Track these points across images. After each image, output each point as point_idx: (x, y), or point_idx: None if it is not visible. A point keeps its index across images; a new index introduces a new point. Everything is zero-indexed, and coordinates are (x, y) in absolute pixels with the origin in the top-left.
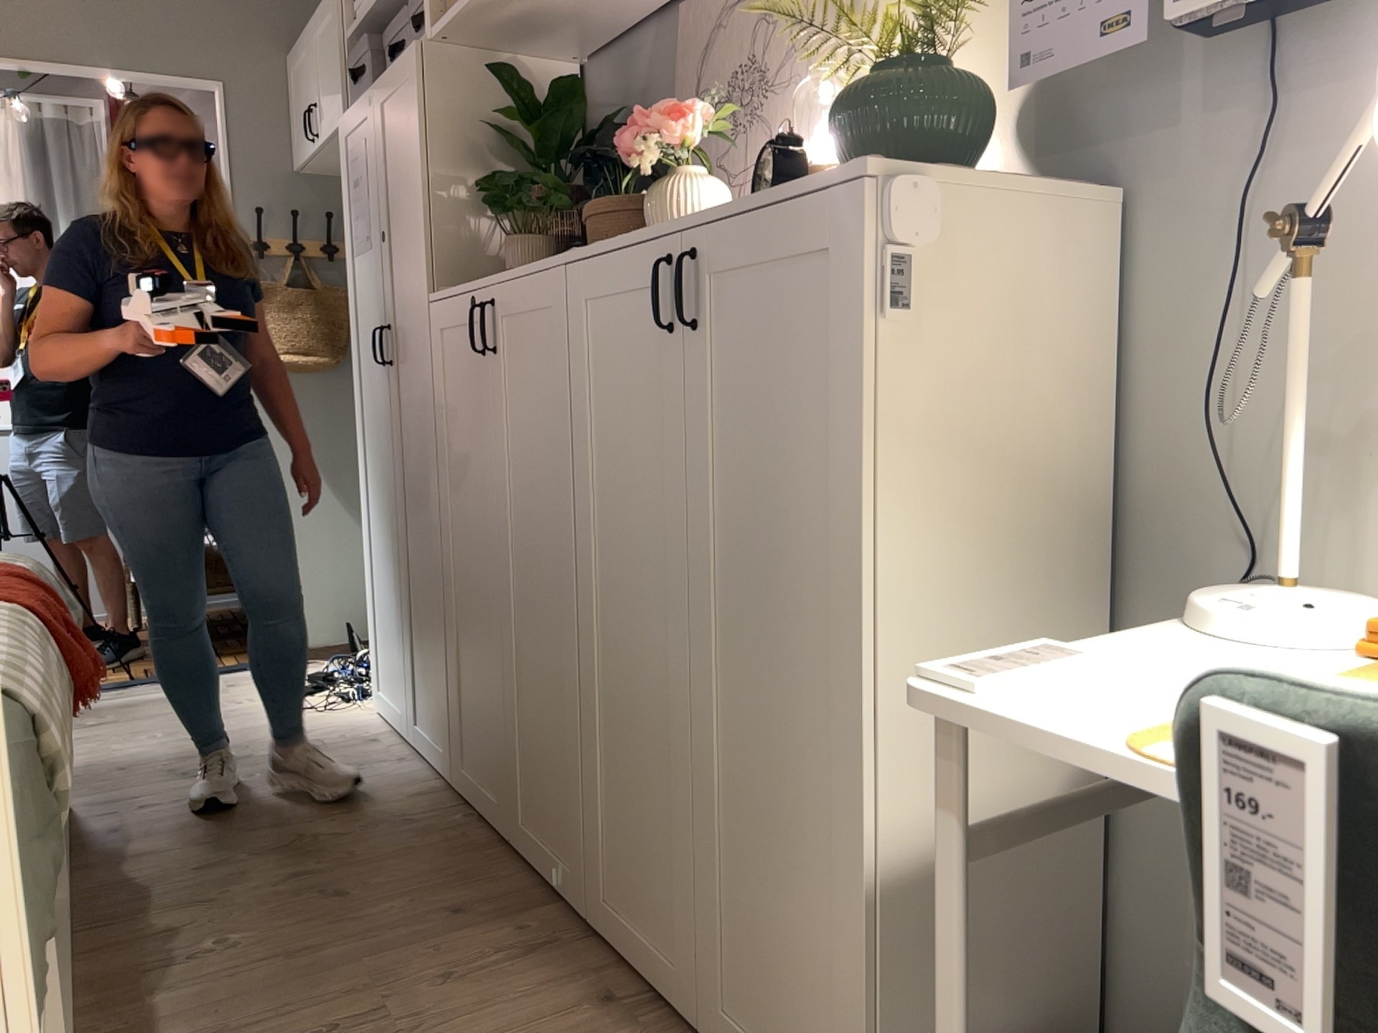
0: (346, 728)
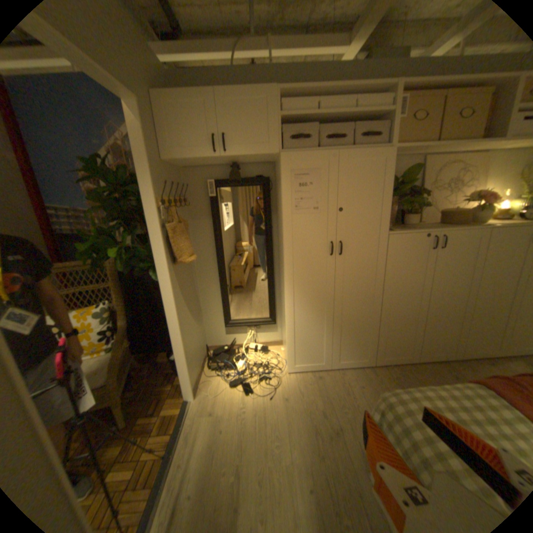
0: (302, 383)
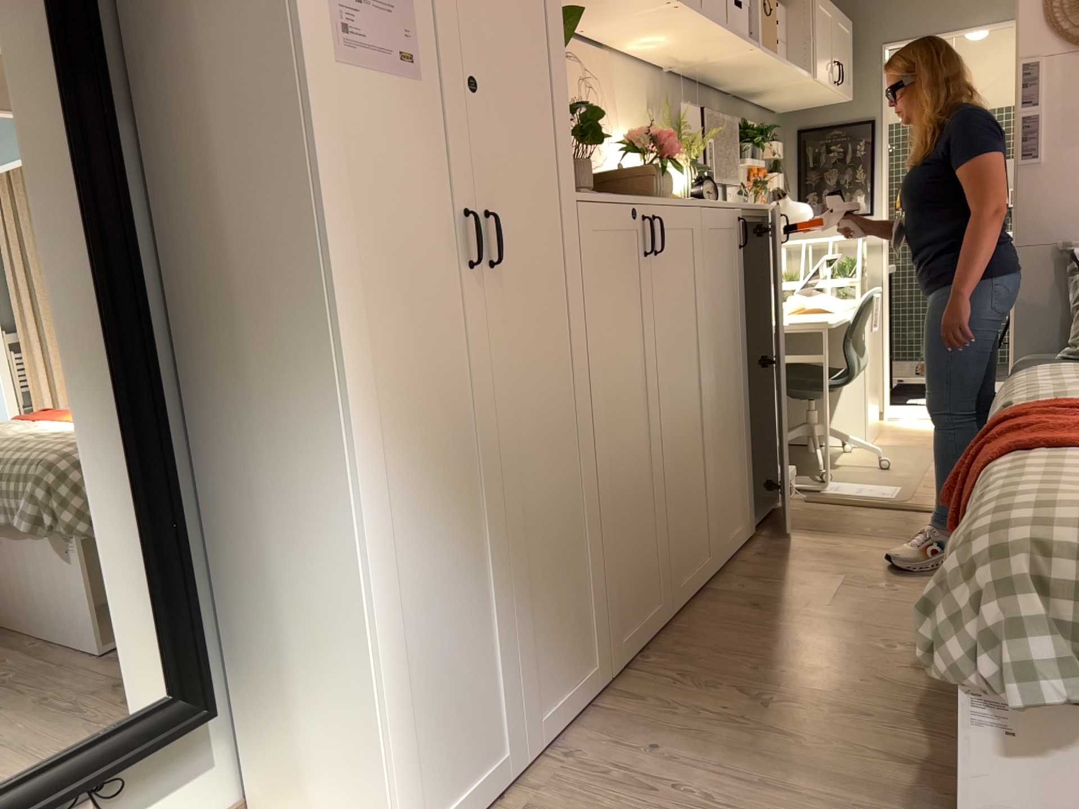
0: None
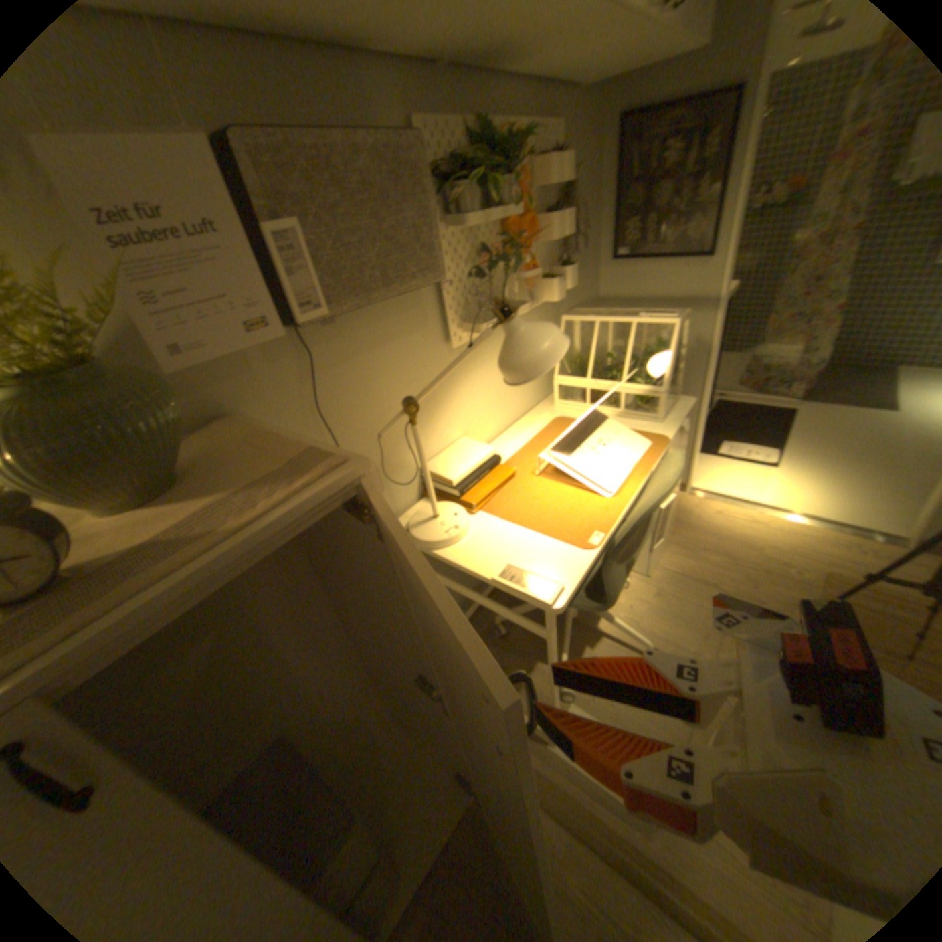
0: None
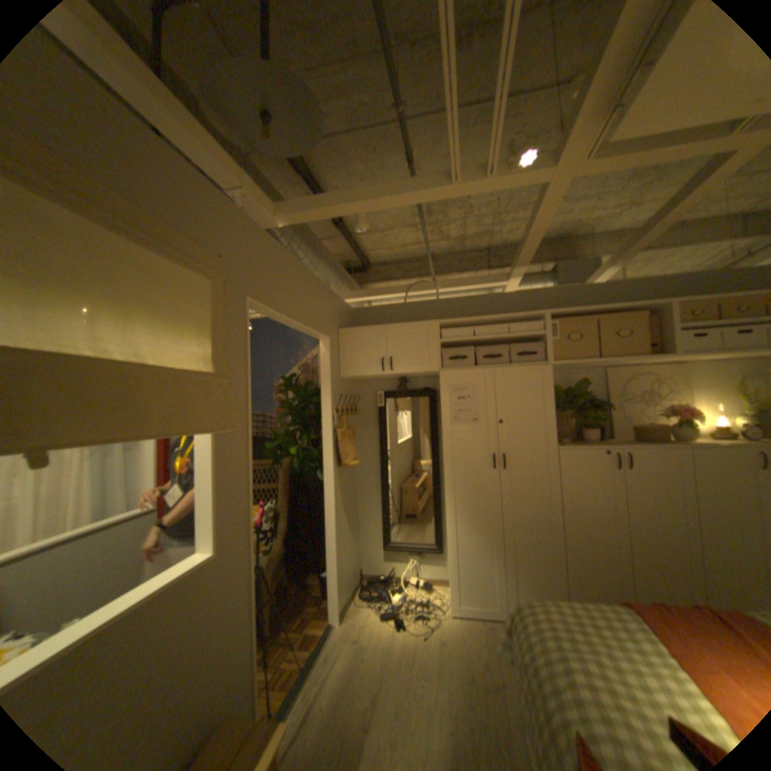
0: (466, 632)
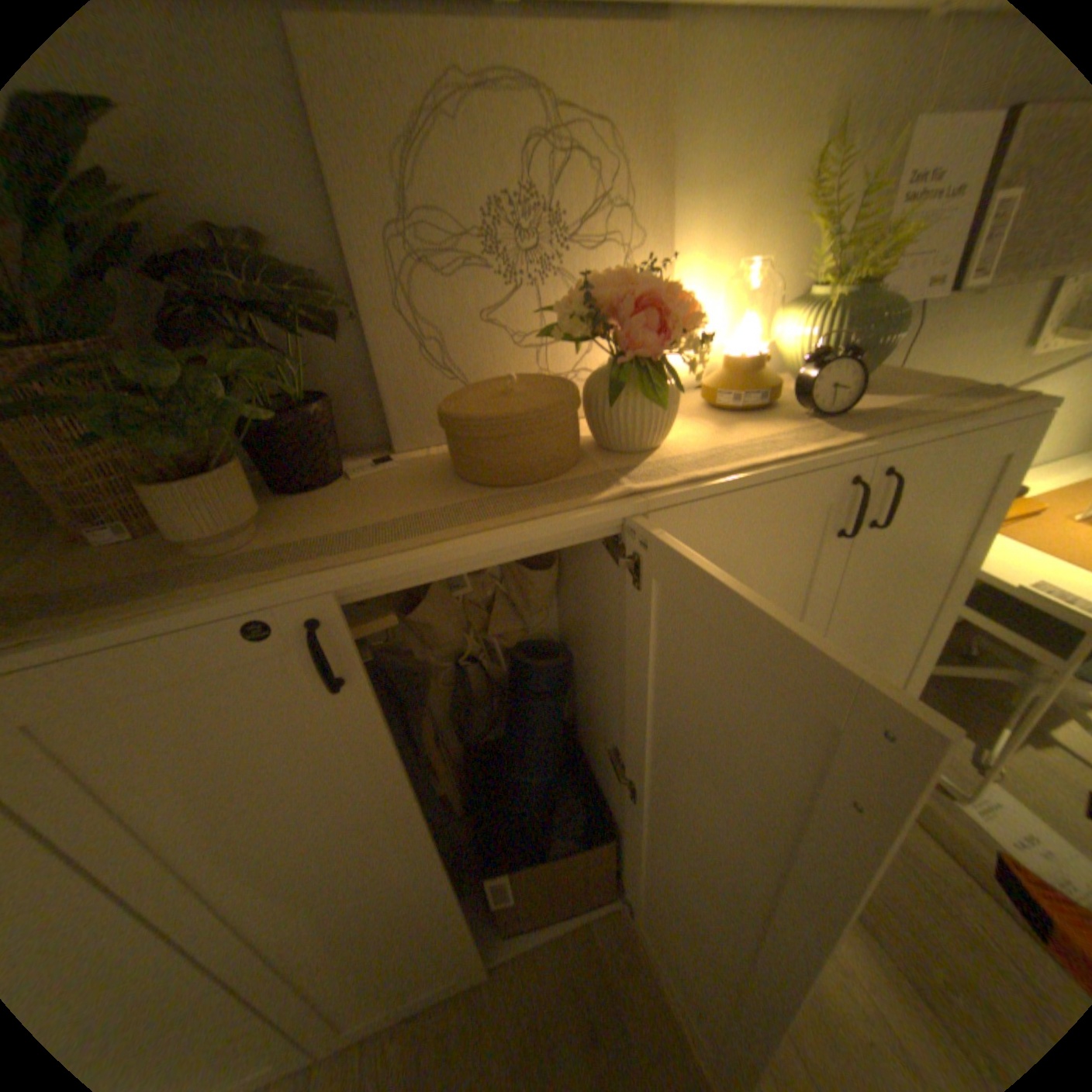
0: None
